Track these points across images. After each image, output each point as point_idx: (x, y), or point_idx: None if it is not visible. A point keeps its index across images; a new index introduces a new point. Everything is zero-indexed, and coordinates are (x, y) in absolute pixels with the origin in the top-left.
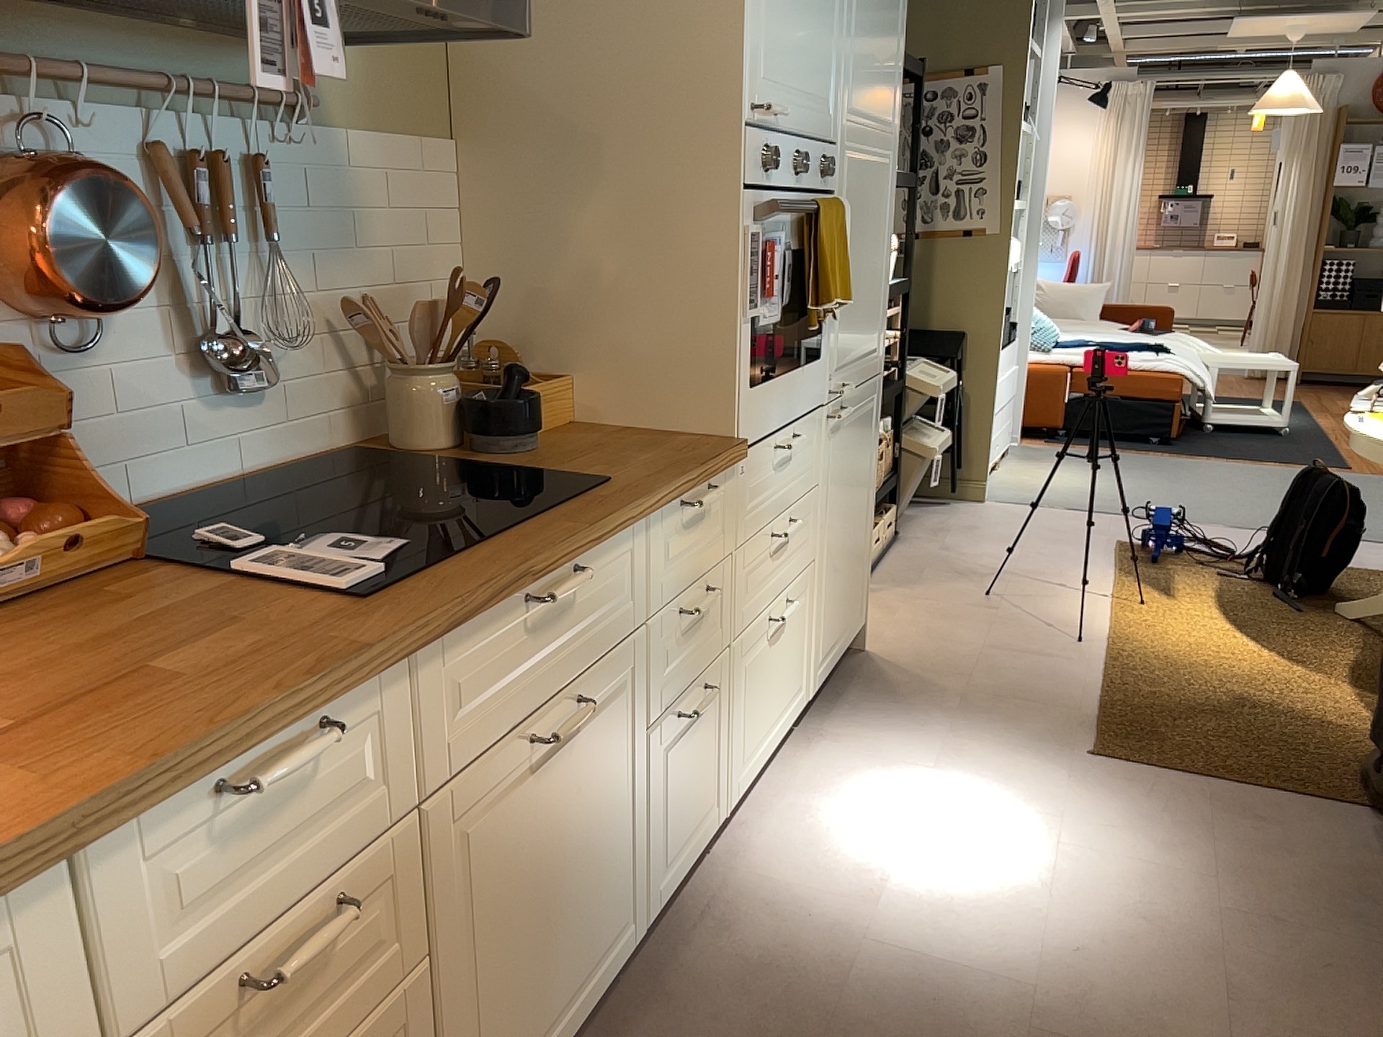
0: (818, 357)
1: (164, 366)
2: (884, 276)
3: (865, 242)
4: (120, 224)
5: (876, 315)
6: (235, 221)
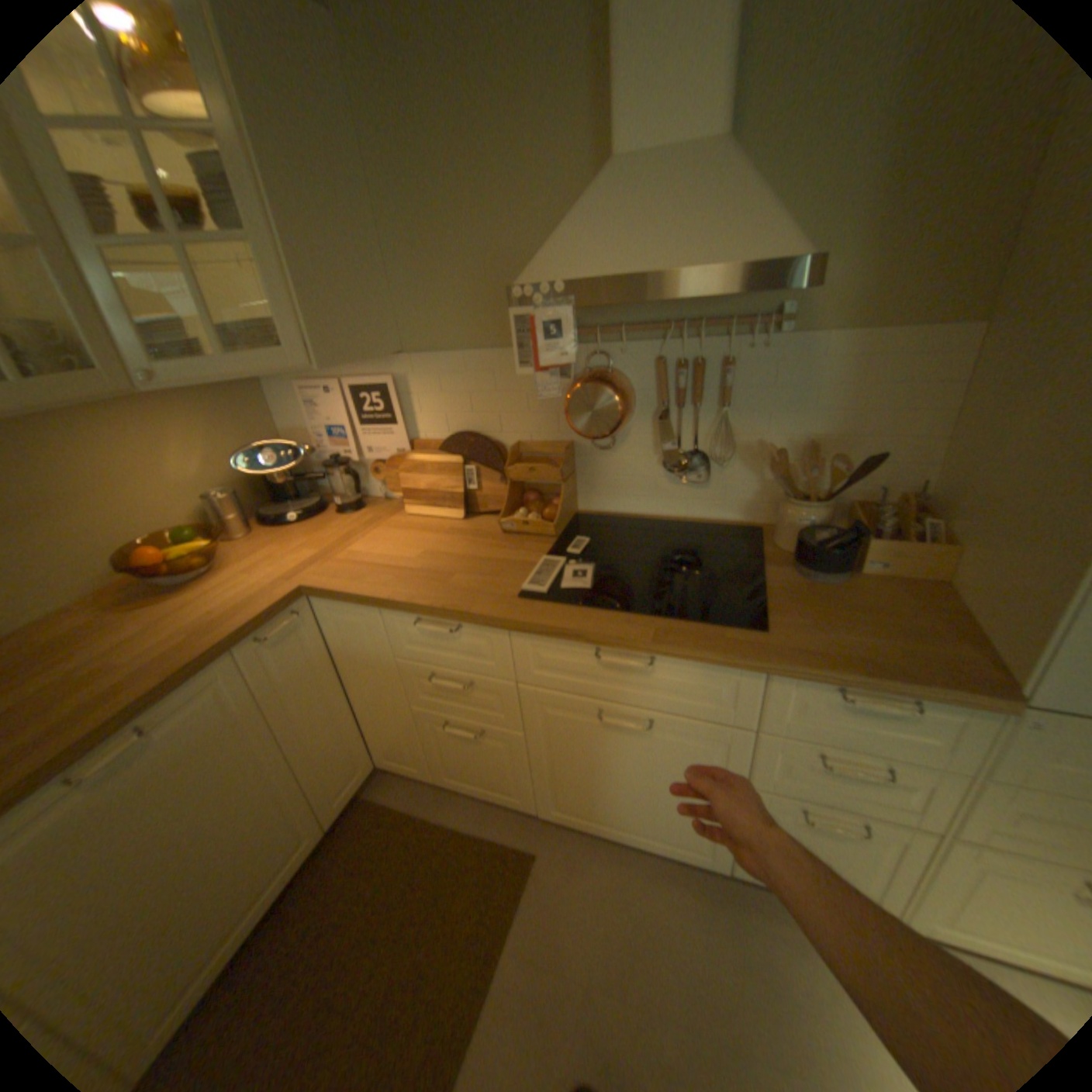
0: None
1: (650, 460)
2: None
3: None
4: (599, 403)
5: None
6: (706, 393)
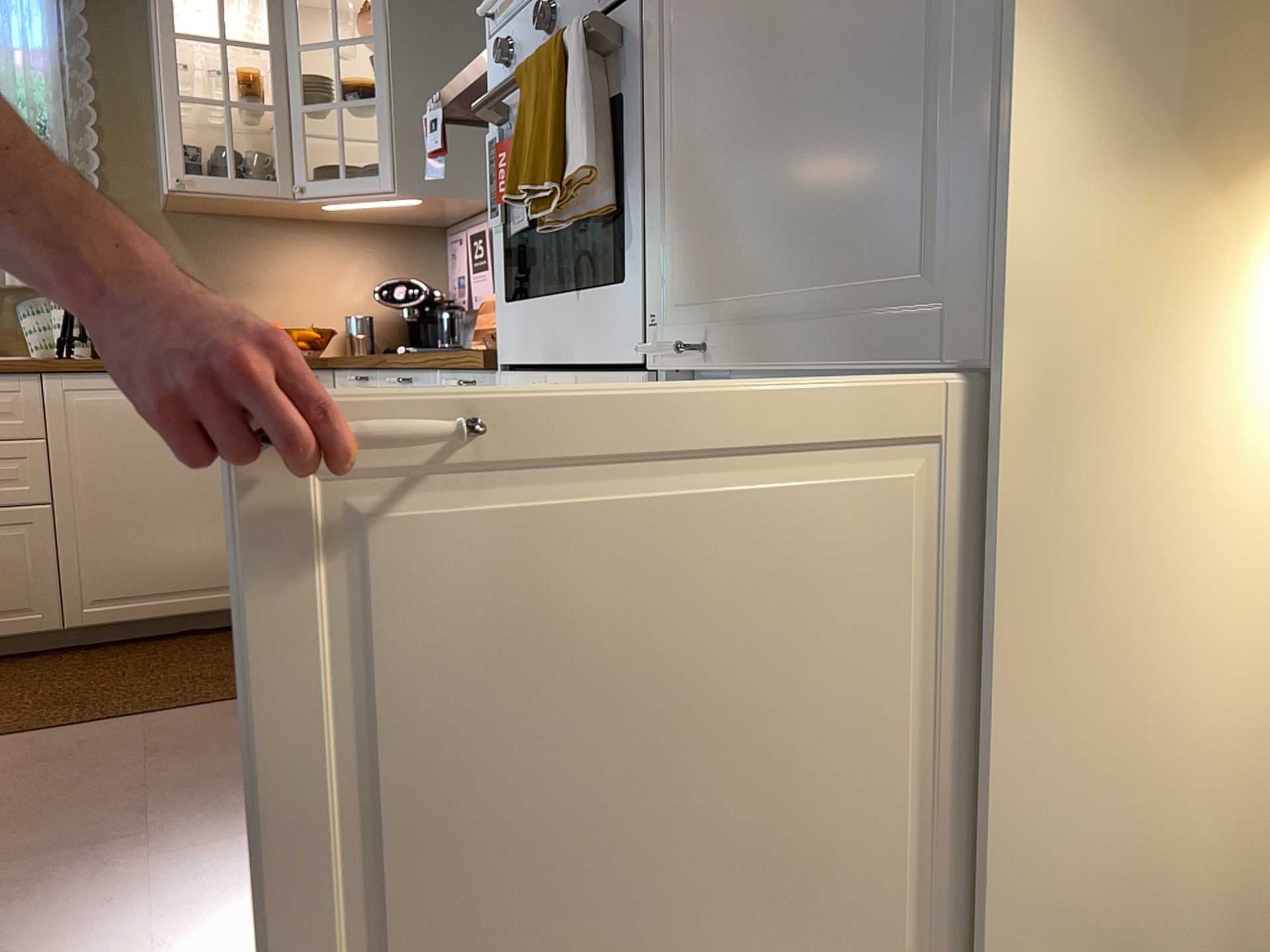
0: (627, 281)
1: None
2: (972, 28)
3: (776, 5)
4: None
5: (893, 174)
6: None
